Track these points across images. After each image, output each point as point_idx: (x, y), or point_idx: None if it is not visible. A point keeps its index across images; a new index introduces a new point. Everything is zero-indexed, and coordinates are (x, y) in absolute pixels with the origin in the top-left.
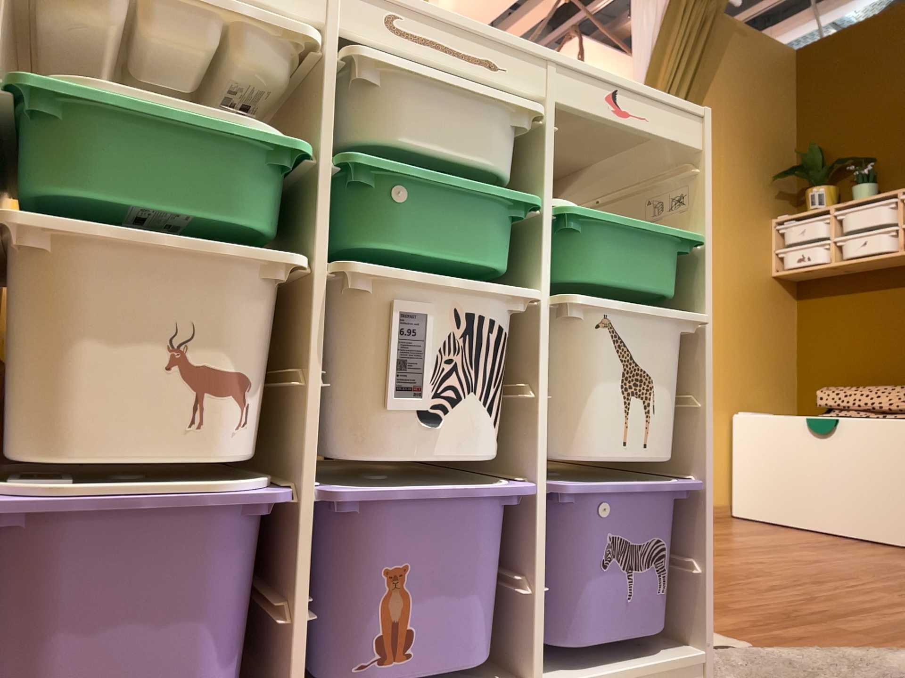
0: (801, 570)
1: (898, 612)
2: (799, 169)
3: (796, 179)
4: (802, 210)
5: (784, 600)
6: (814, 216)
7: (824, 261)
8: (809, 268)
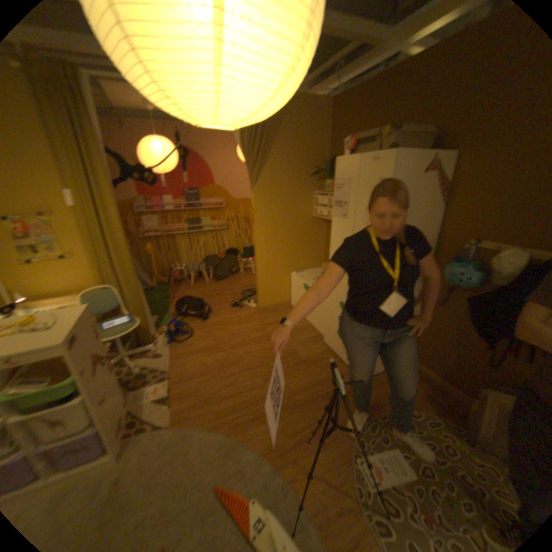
0: (253, 363)
1: (243, 400)
2: (323, 171)
3: (322, 175)
4: (325, 189)
5: (217, 391)
6: (327, 194)
7: (327, 216)
8: (323, 218)
